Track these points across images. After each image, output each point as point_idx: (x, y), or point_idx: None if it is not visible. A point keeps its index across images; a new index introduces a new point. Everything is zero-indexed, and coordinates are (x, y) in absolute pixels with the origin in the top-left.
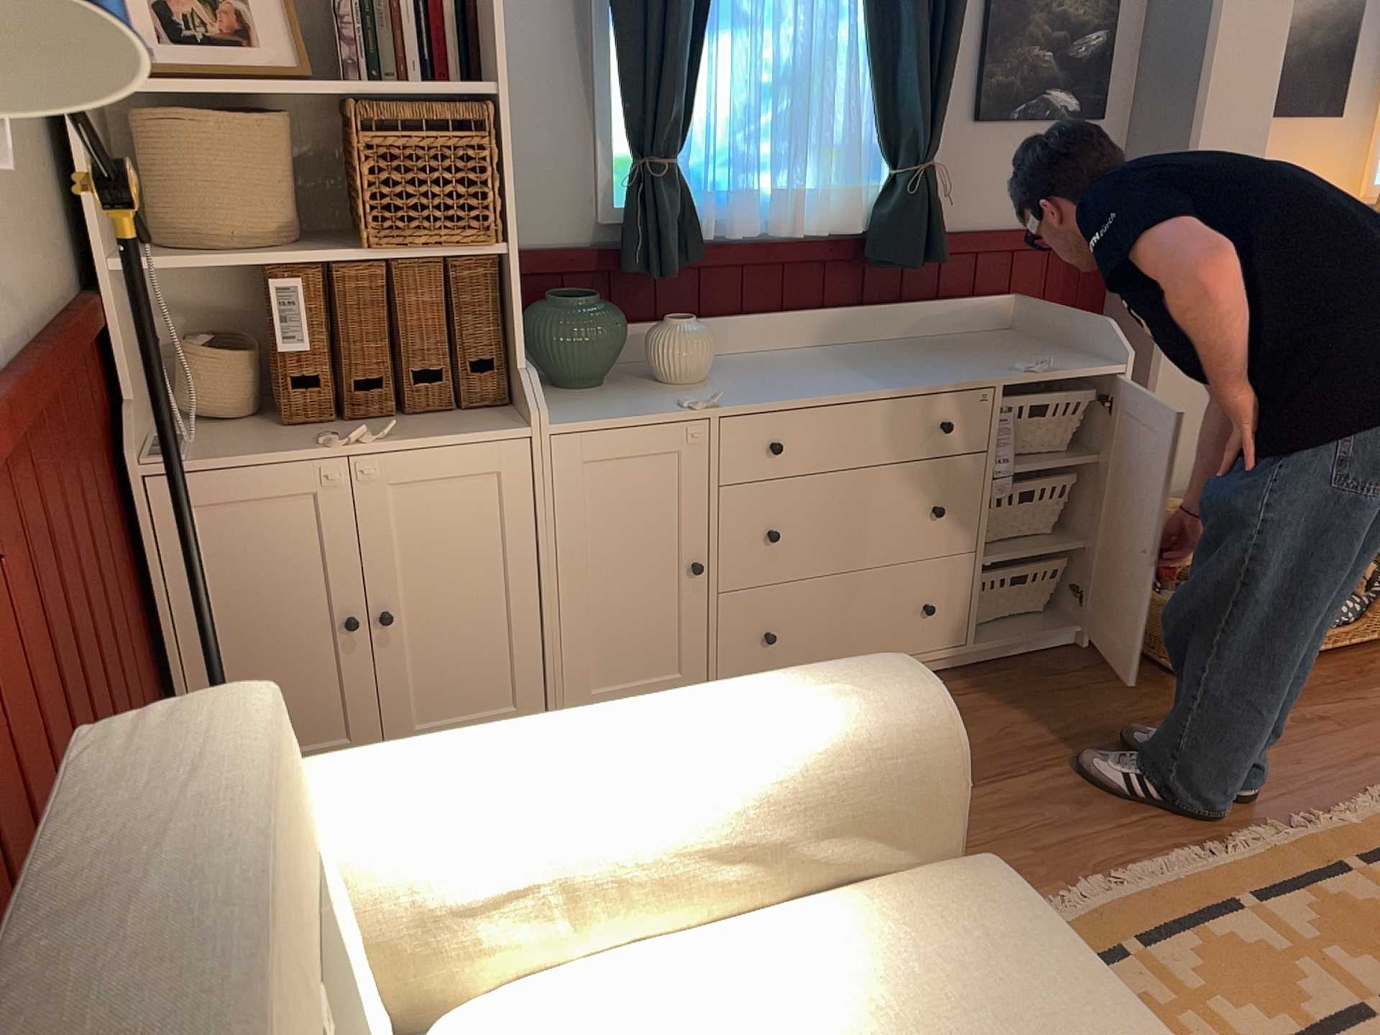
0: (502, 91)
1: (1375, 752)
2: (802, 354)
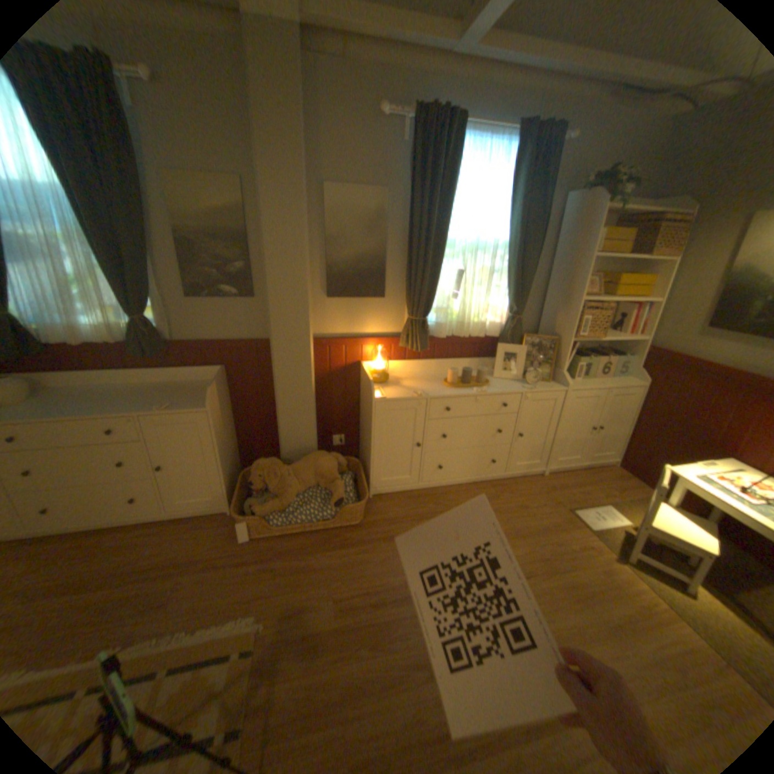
0: None
1: (266, 596)
2: (103, 389)
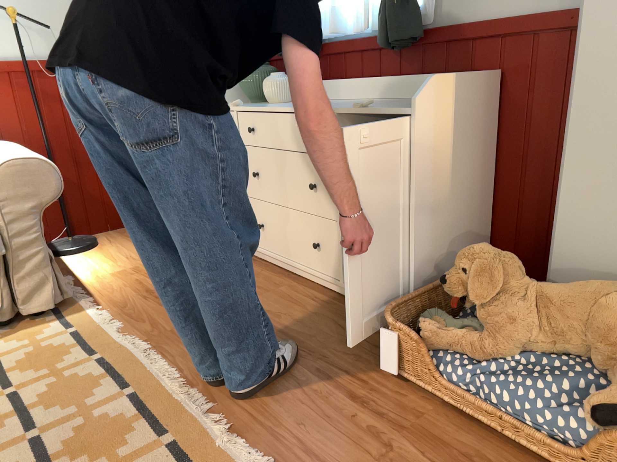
0: None
1: None
2: (348, 101)
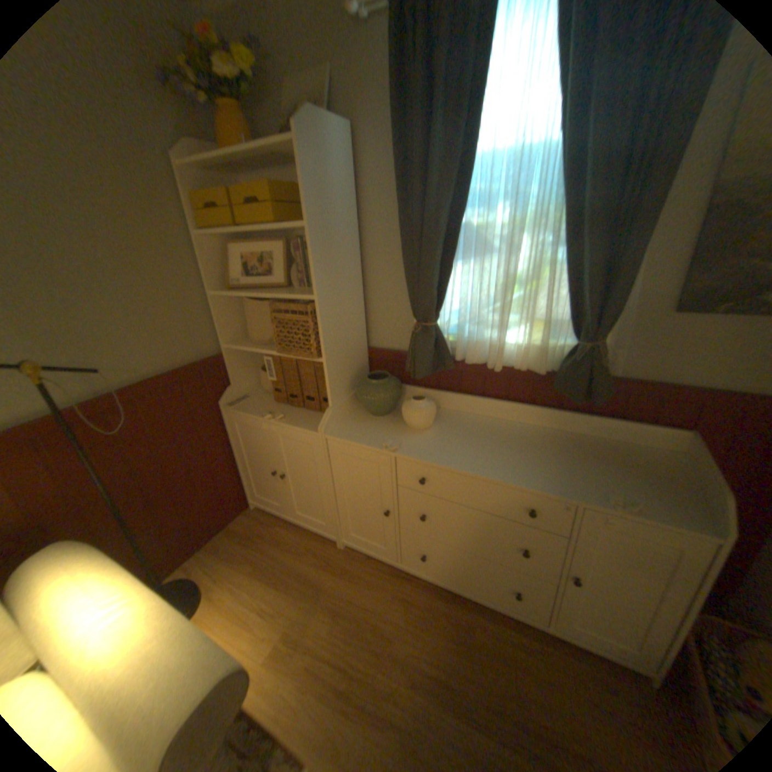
0: (318, 298)
1: None
2: (504, 427)
